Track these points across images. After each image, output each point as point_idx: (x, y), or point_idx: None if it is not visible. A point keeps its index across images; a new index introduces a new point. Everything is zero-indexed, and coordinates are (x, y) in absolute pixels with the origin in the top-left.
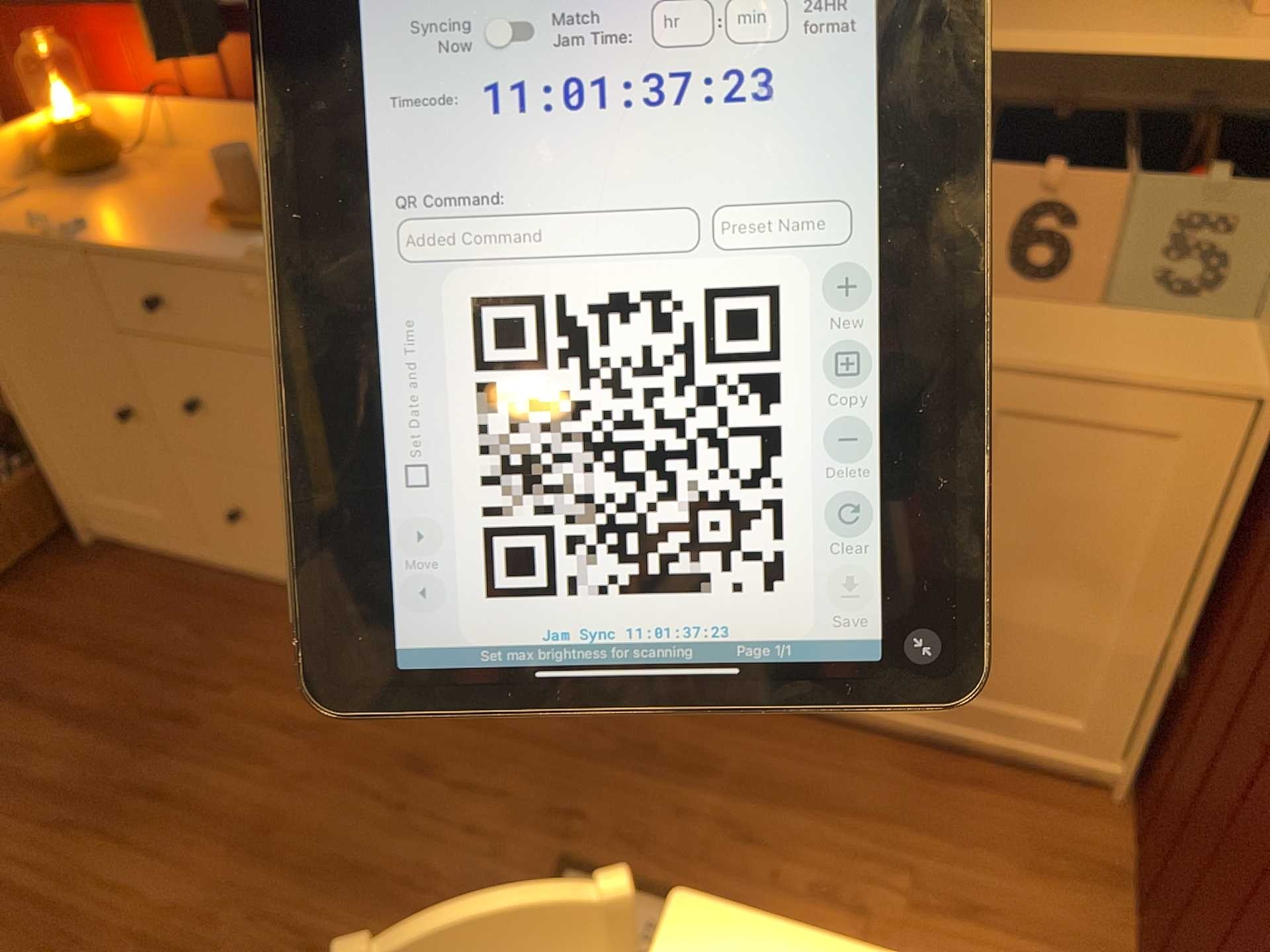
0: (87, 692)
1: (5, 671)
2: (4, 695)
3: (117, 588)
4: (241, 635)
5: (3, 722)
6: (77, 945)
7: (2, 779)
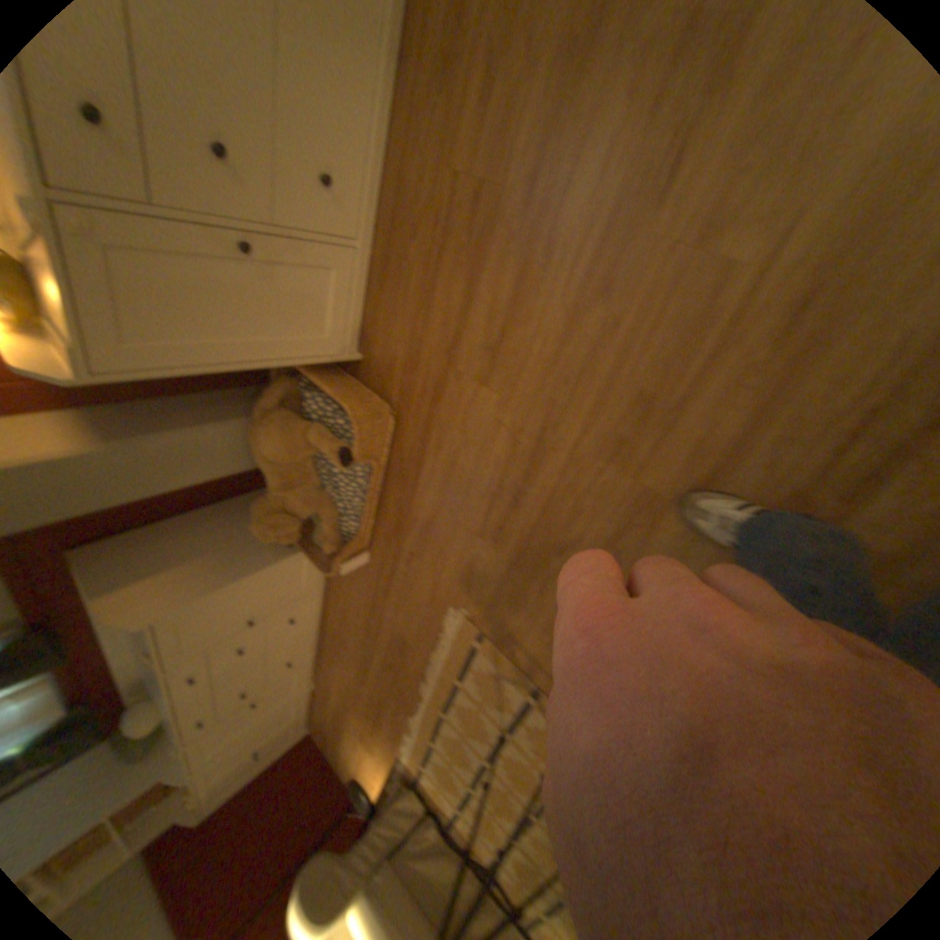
0: (448, 295)
1: (433, 364)
2: (449, 354)
3: (381, 318)
4: (411, 193)
5: (466, 344)
6: (646, 168)
7: (505, 320)
